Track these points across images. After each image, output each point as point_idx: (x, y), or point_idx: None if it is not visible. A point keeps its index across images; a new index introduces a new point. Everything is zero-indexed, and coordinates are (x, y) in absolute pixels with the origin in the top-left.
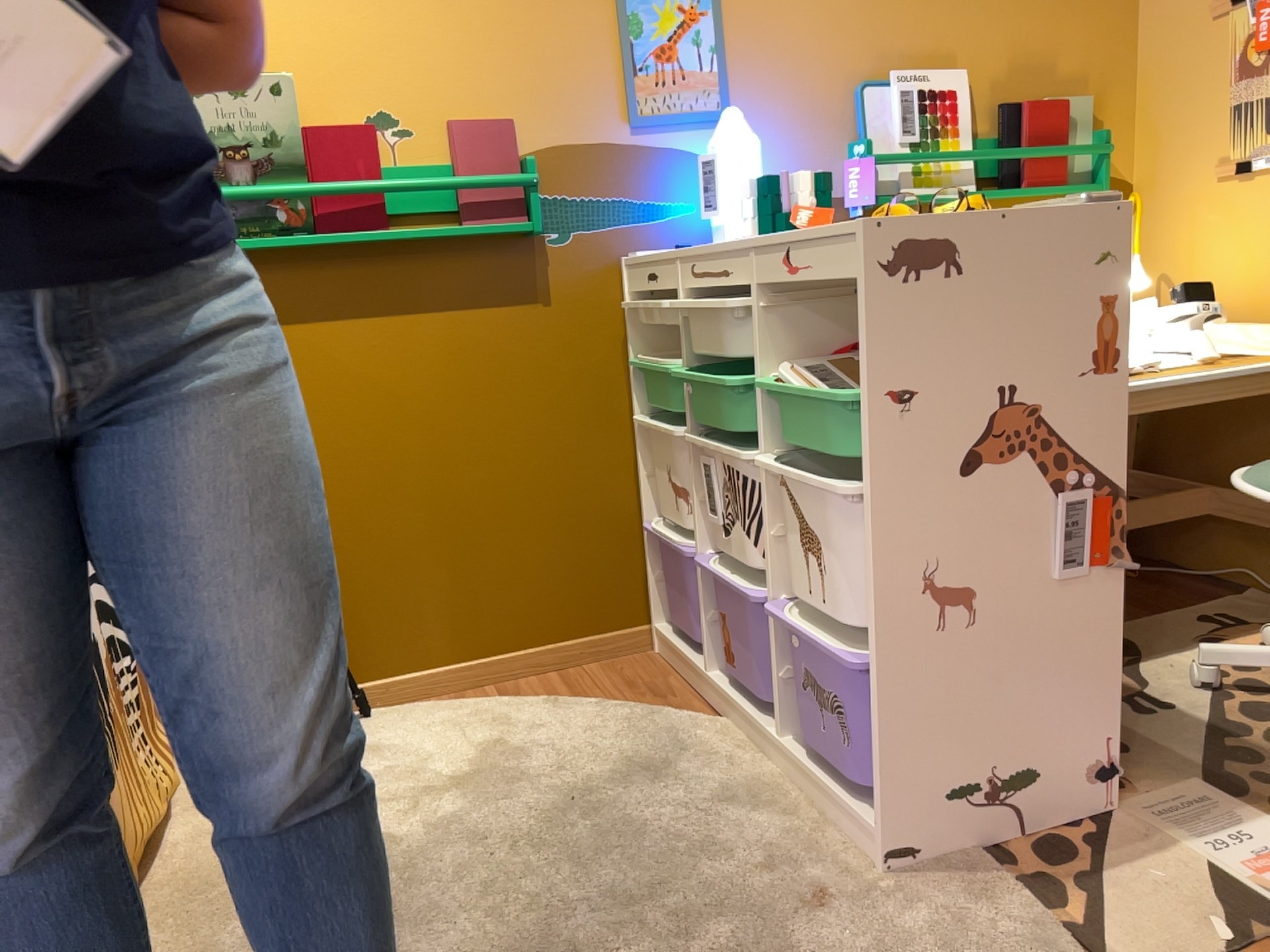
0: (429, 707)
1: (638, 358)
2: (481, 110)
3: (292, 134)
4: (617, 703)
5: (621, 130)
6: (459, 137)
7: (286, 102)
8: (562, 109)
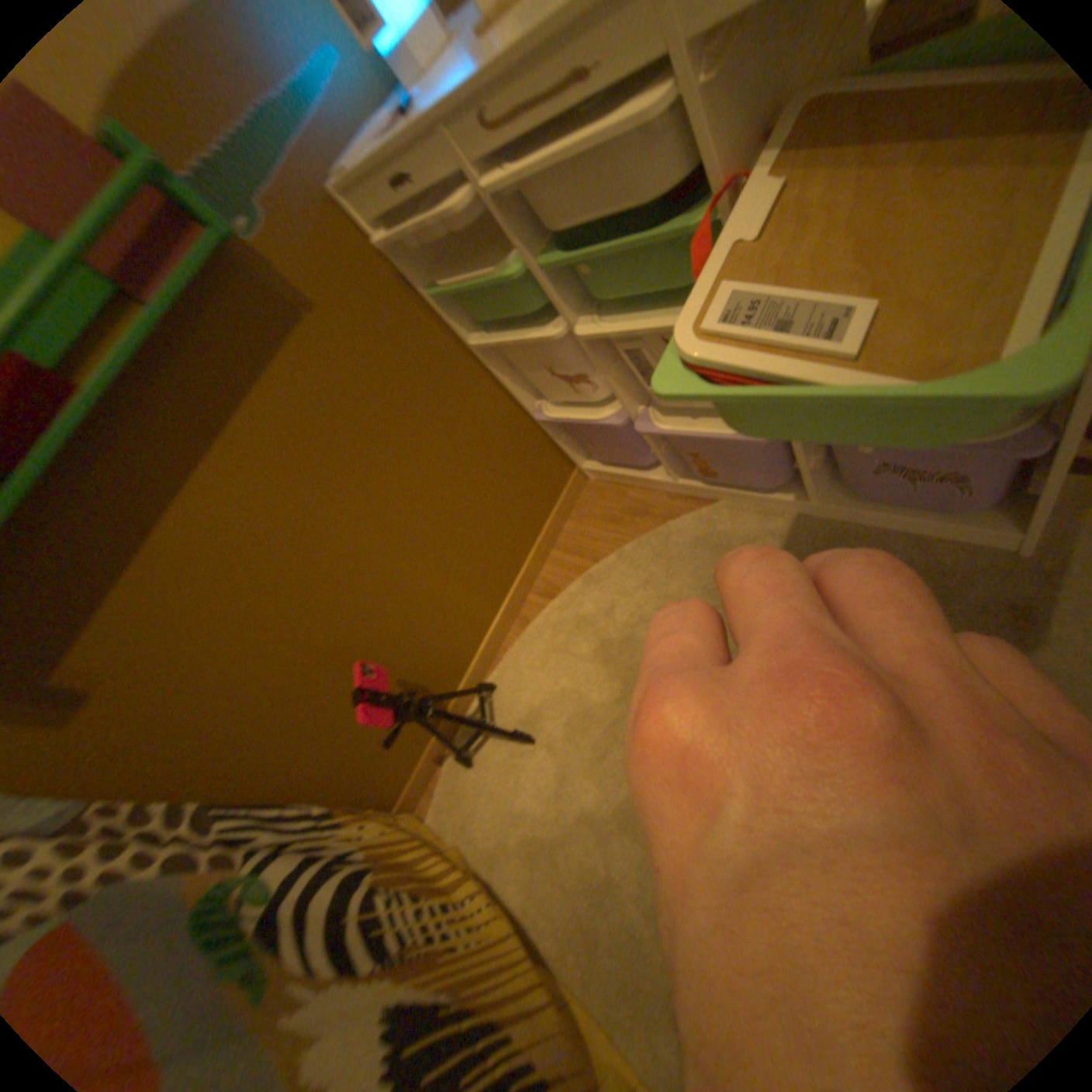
0: (523, 651)
1: (428, 289)
2: None
3: None
4: (630, 545)
5: None
6: None
7: None
8: None
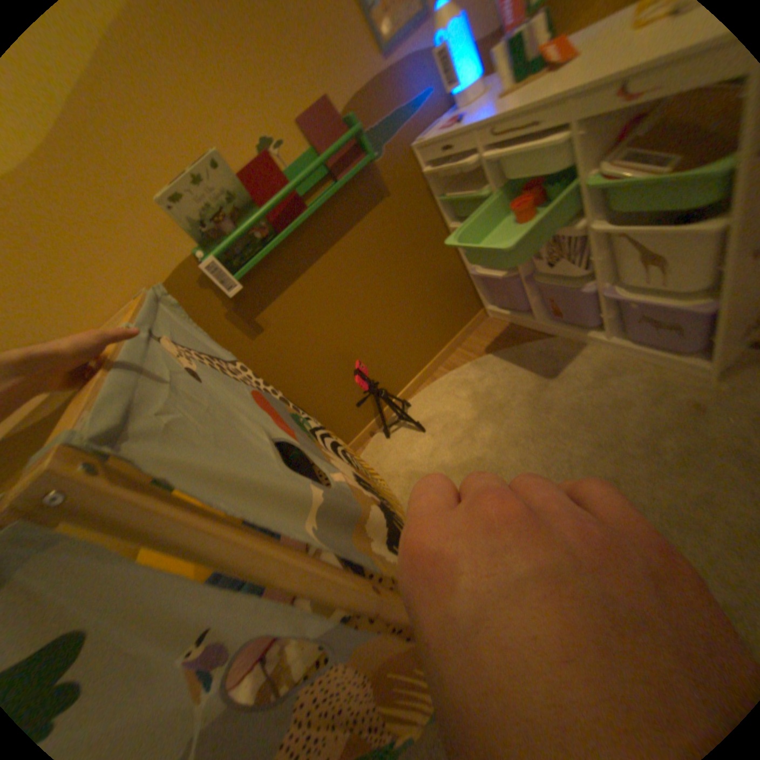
0: (430, 391)
1: (441, 196)
2: (306, 98)
3: (235, 184)
4: (503, 350)
5: (379, 59)
6: (306, 124)
7: (221, 167)
8: (344, 66)
